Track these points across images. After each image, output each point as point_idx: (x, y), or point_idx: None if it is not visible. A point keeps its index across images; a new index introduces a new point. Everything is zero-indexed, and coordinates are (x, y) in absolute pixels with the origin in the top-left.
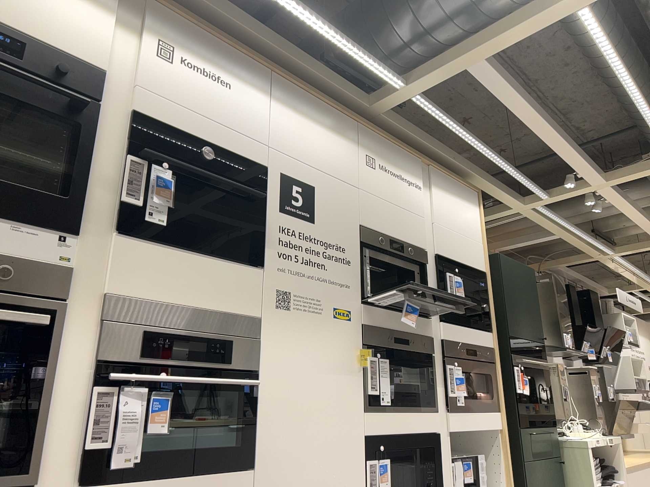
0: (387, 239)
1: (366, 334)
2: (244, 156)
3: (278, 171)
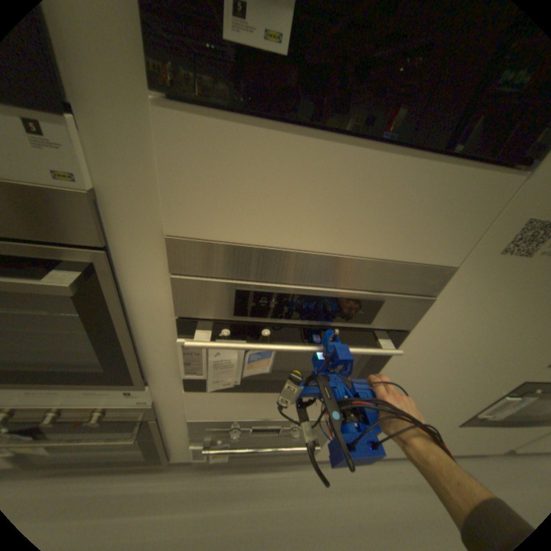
0: None
1: None
2: None
3: None
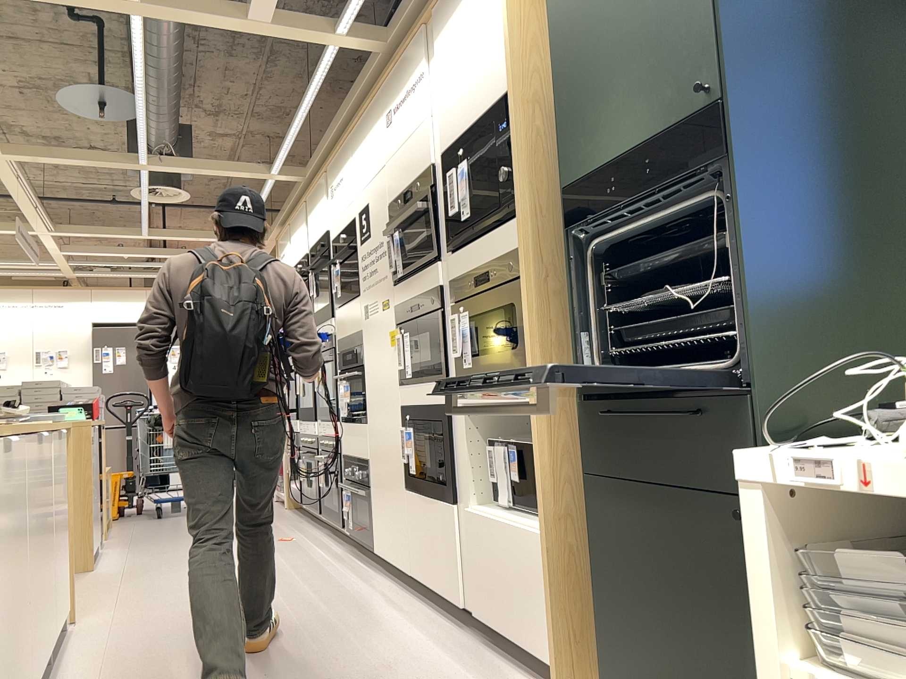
0: (404, 192)
1: (398, 318)
2: (348, 219)
3: (356, 211)
